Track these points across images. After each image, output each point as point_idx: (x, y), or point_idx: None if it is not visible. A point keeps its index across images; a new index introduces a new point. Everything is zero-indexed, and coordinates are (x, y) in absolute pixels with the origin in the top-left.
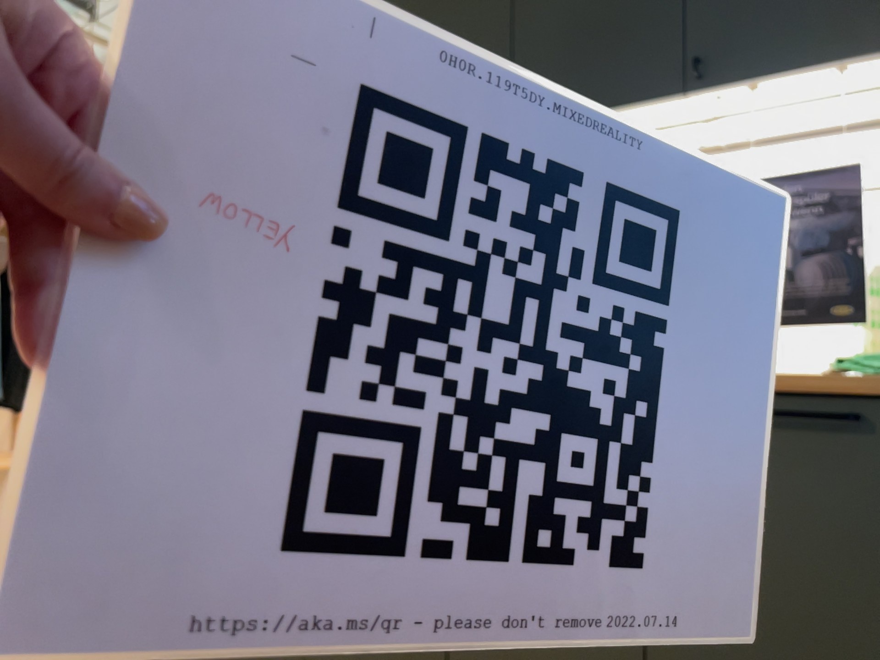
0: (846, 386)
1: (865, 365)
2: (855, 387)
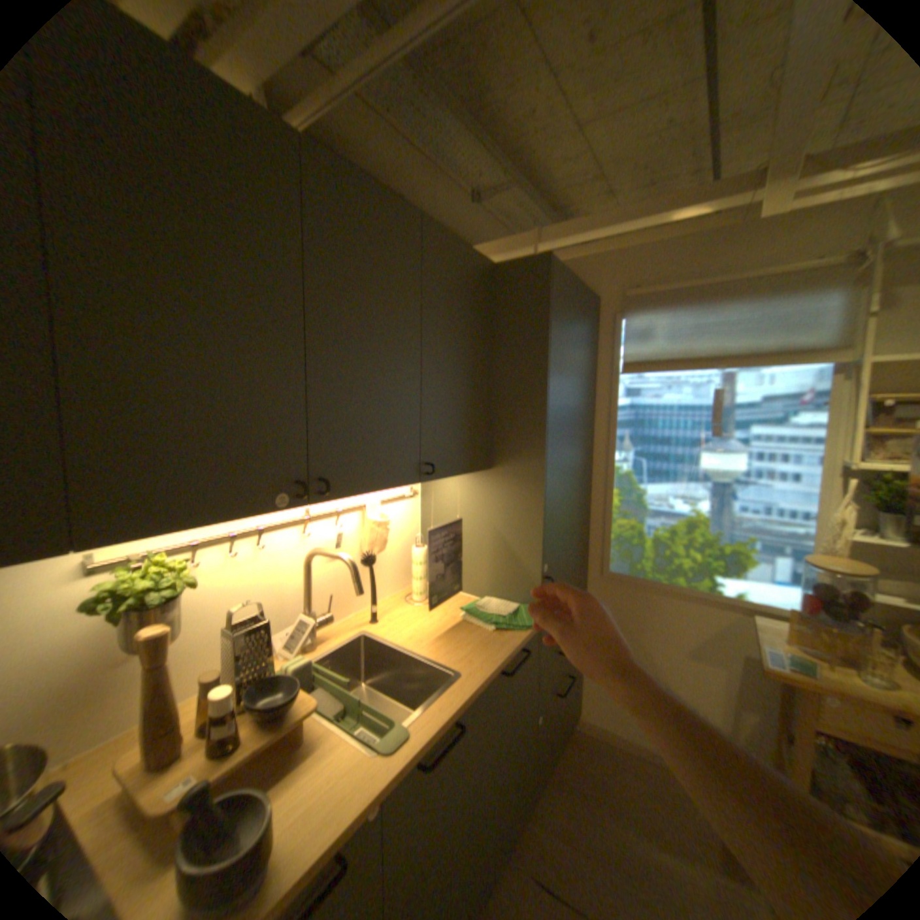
0: (526, 643)
1: (508, 625)
2: (519, 639)
